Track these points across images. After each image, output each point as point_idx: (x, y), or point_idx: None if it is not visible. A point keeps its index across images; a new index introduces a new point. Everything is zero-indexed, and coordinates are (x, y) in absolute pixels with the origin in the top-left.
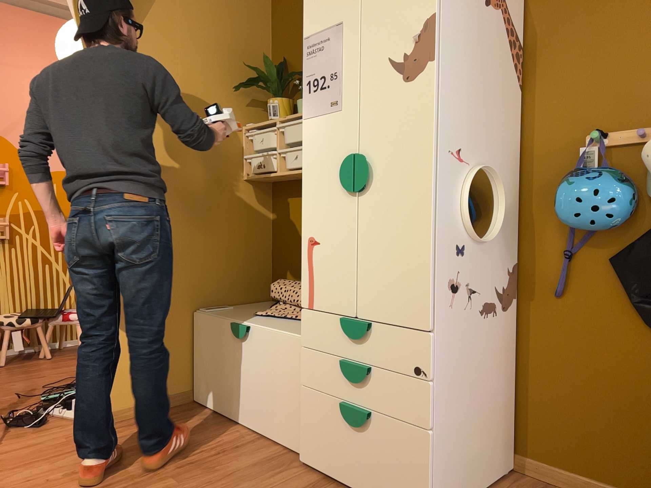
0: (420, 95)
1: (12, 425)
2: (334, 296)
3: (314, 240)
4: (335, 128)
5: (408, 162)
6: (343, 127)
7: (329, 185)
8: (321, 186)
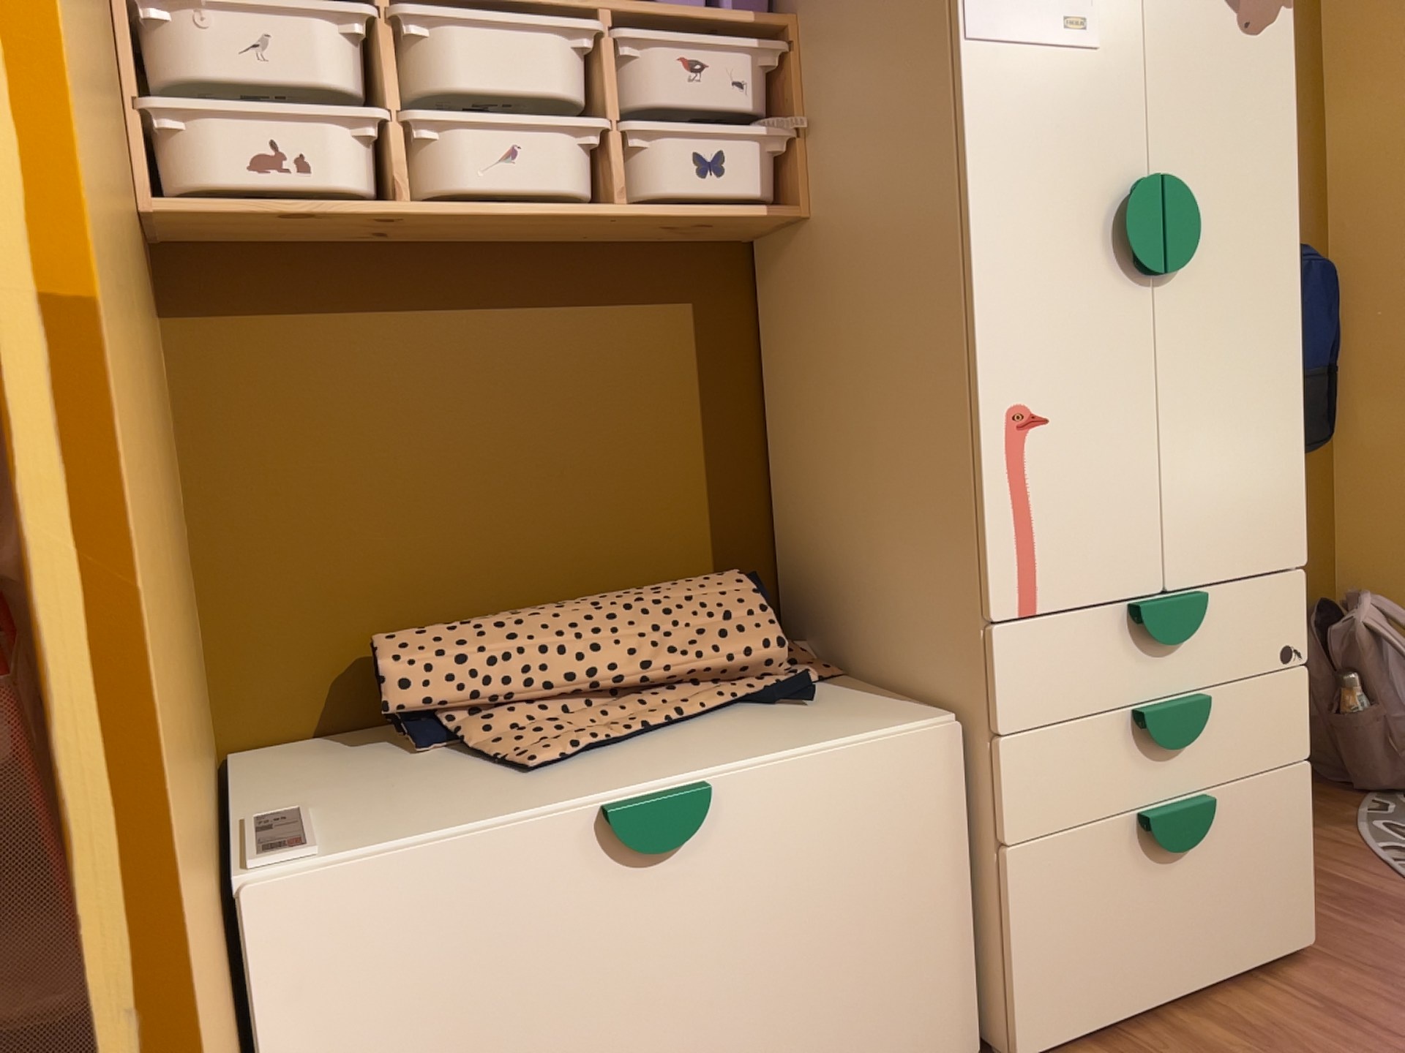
0: (1270, 72)
1: None
2: (1103, 556)
3: (1034, 415)
4: (1081, 98)
5: (1256, 215)
6: (1105, 99)
7: (1069, 256)
8: (1045, 256)
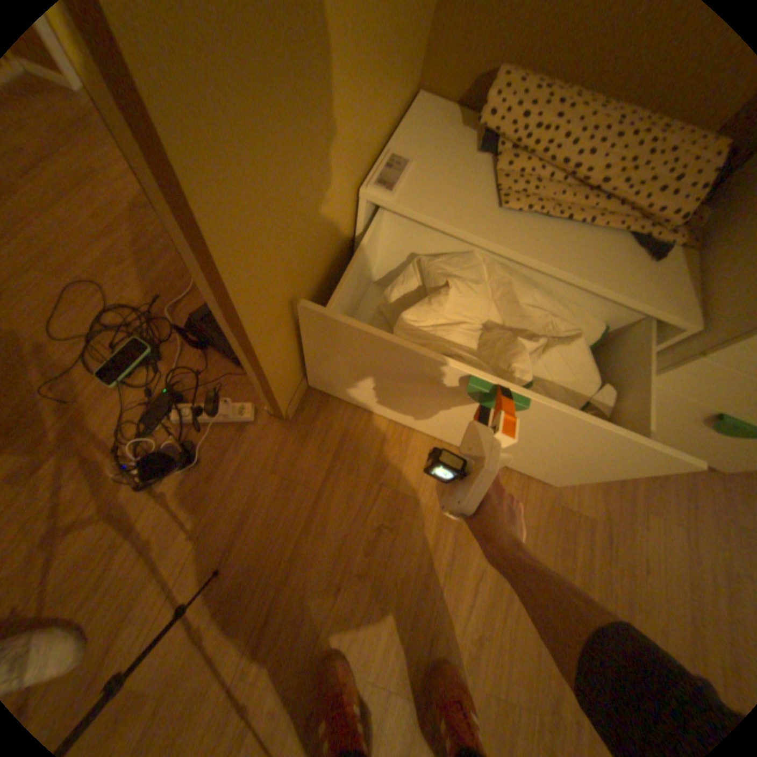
0: None
1: (148, 475)
2: None
3: None
4: None
5: None
6: None
7: None
8: None
